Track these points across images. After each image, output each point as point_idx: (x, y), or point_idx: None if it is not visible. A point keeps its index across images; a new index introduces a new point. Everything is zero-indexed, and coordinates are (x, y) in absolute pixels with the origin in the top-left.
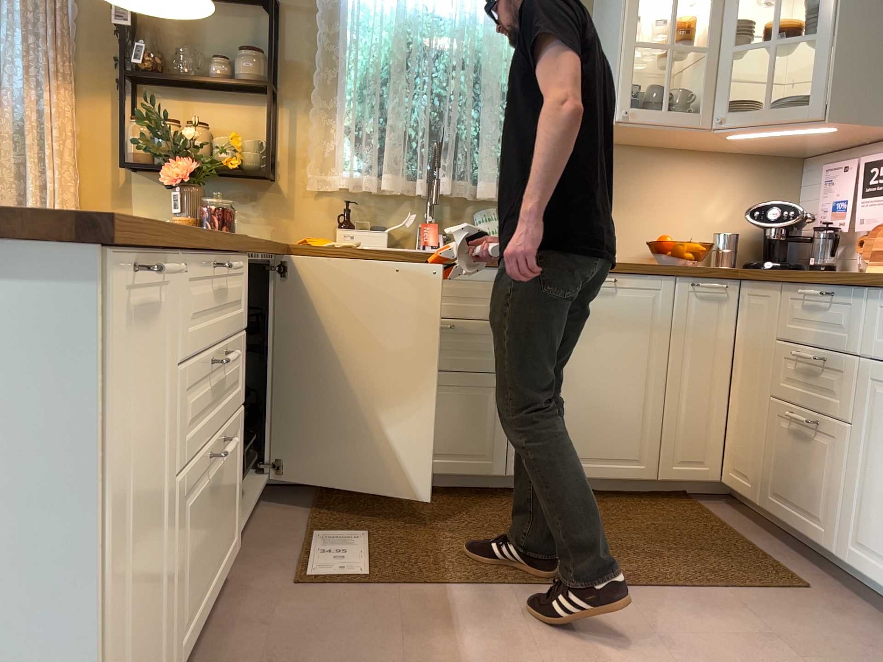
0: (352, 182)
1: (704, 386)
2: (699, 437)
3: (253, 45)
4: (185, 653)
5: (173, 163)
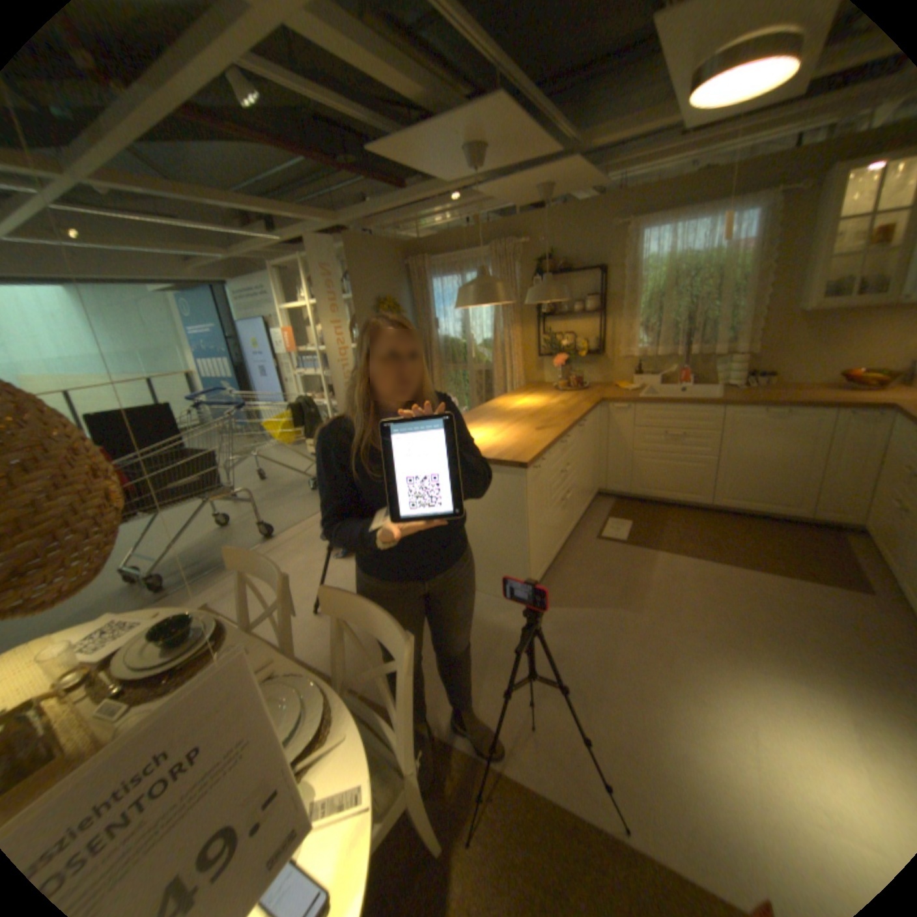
0: (641, 350)
1: (854, 472)
2: (847, 499)
3: (592, 289)
4: (555, 554)
5: (556, 356)
